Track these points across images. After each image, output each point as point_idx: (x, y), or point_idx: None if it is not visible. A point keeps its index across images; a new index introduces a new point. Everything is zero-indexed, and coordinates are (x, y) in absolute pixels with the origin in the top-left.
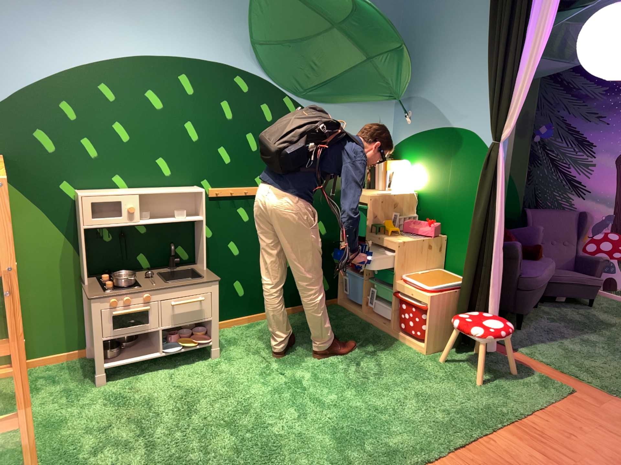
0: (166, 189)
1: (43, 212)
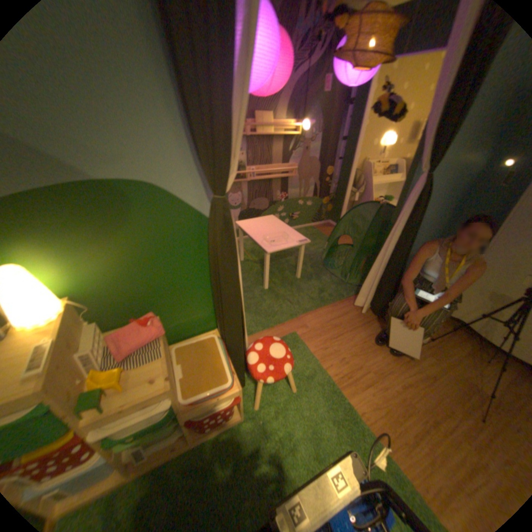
0: None
1: None
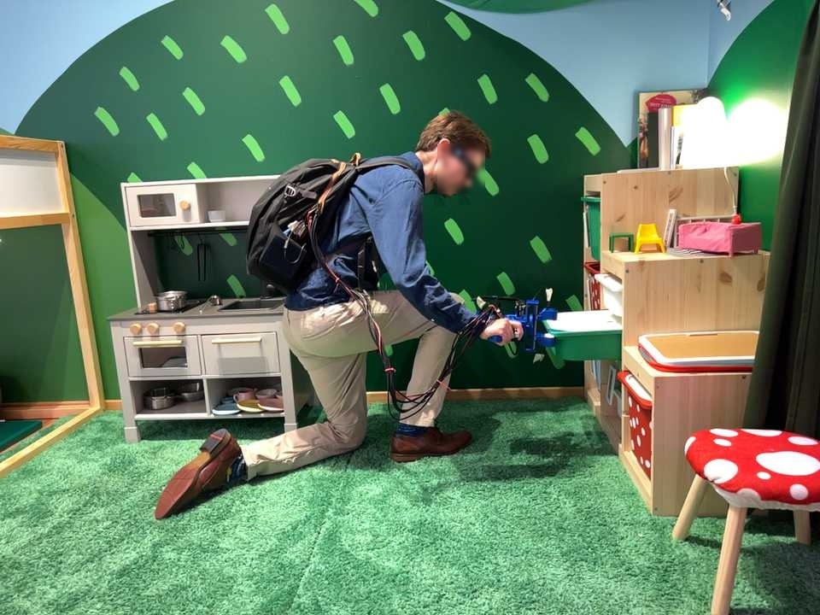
0: (246, 178)
1: (104, 212)
